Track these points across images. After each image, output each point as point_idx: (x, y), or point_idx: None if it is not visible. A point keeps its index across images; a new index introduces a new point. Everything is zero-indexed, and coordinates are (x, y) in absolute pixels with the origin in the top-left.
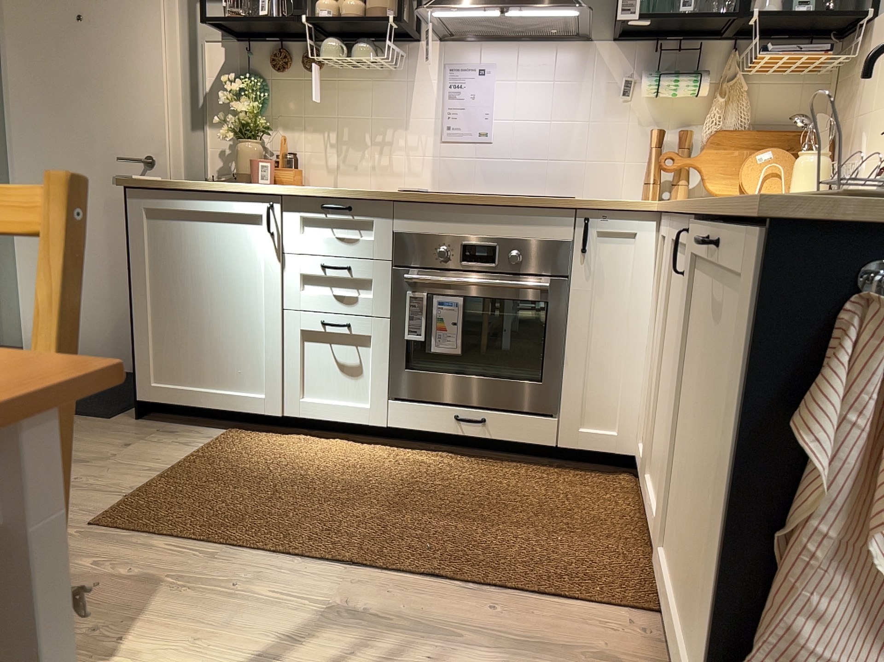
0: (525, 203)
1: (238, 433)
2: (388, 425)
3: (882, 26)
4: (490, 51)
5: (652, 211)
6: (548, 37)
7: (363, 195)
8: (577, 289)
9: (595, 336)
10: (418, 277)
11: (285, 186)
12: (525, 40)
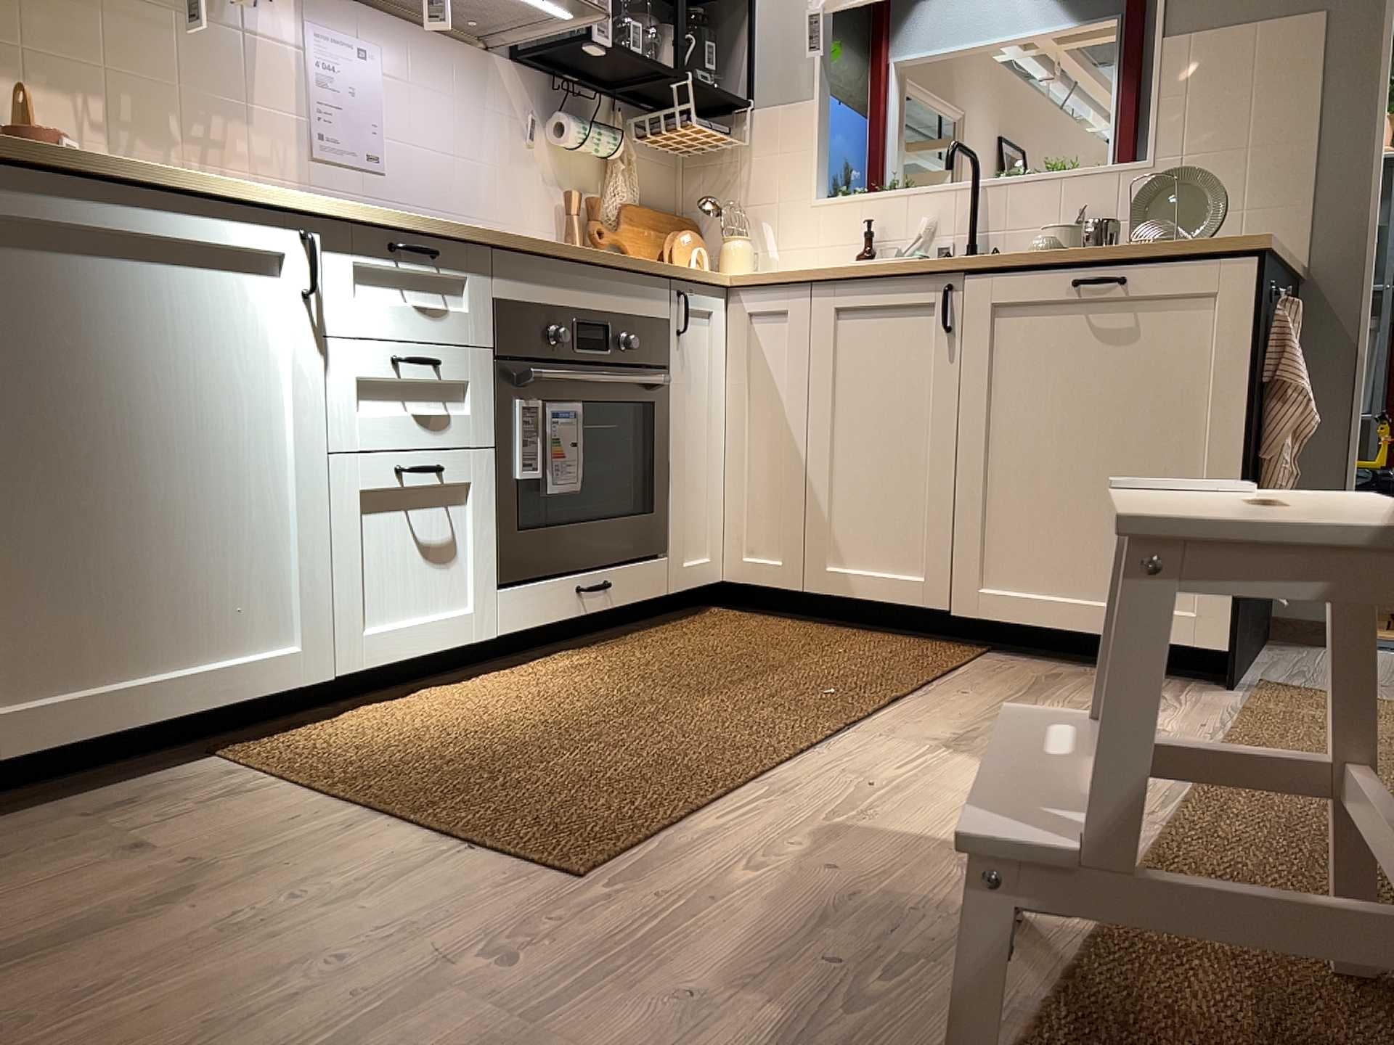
0: (635, 264)
1: (248, 750)
2: (499, 630)
3: (771, 120)
4: (376, 28)
5: (725, 282)
6: (446, 34)
7: (460, 234)
8: (674, 379)
9: (687, 438)
10: (549, 371)
11: (309, 202)
12: (406, 27)
